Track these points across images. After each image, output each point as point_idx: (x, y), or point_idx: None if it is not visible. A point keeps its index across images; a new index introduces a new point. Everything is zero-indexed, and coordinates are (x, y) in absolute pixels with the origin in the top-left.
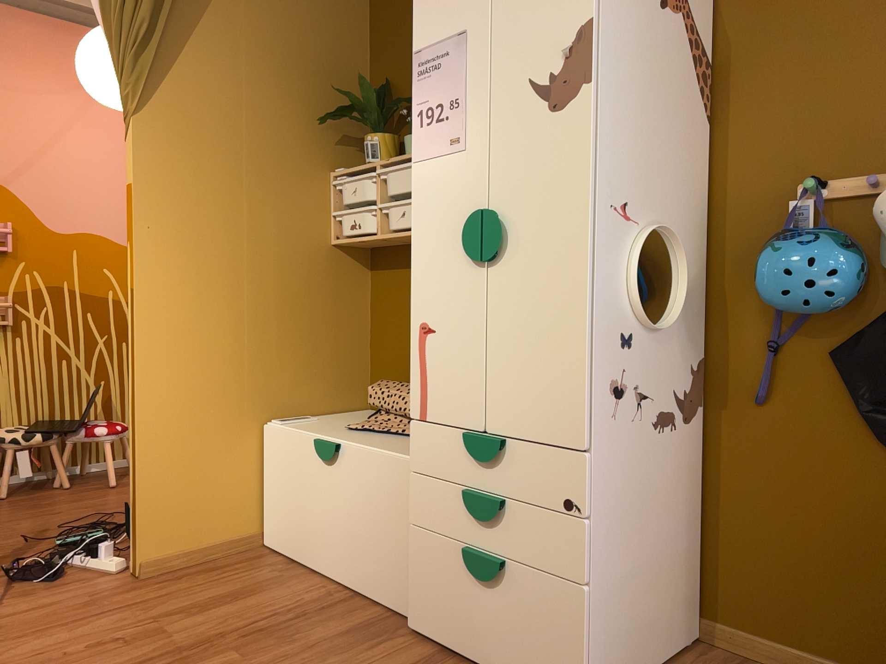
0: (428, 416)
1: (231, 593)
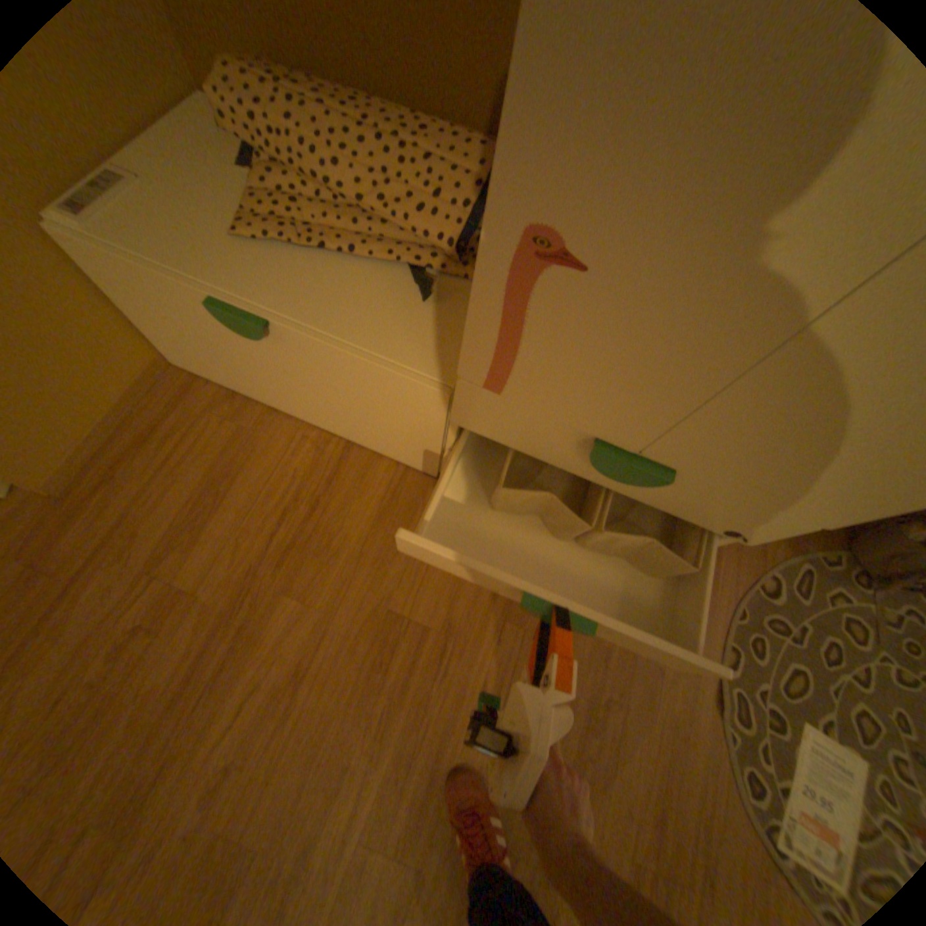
0: (509, 391)
1: (203, 485)
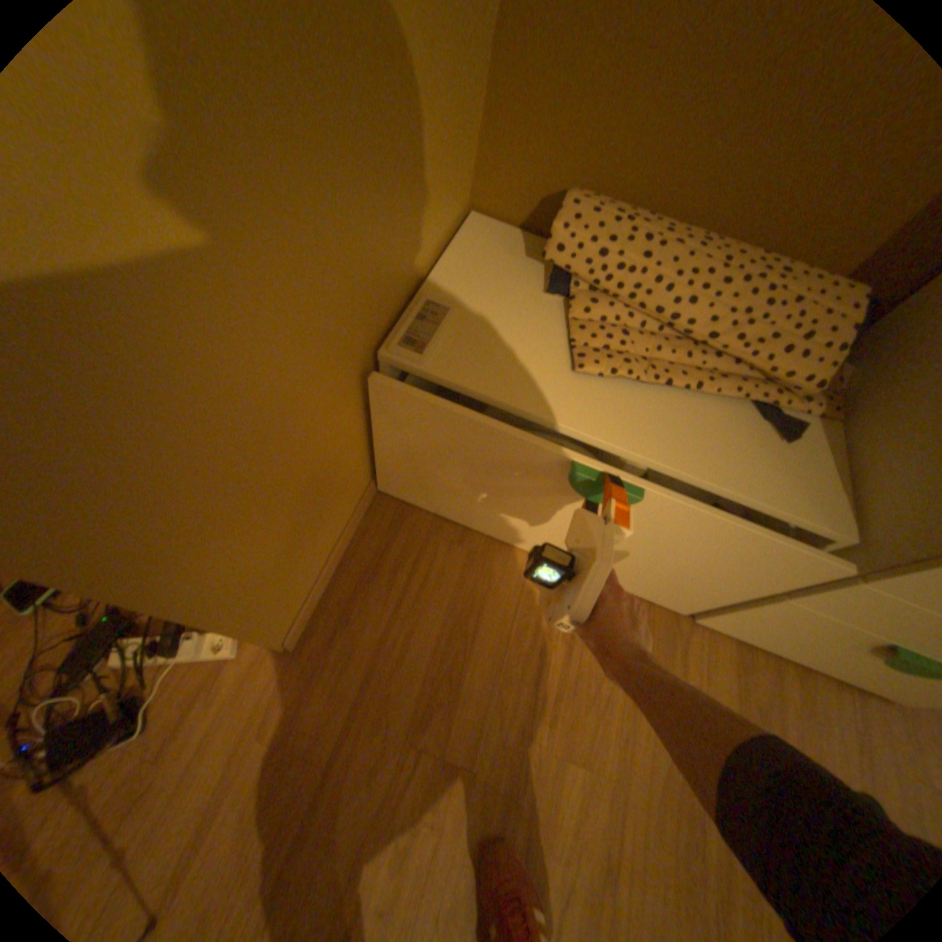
0: None
1: (448, 623)
